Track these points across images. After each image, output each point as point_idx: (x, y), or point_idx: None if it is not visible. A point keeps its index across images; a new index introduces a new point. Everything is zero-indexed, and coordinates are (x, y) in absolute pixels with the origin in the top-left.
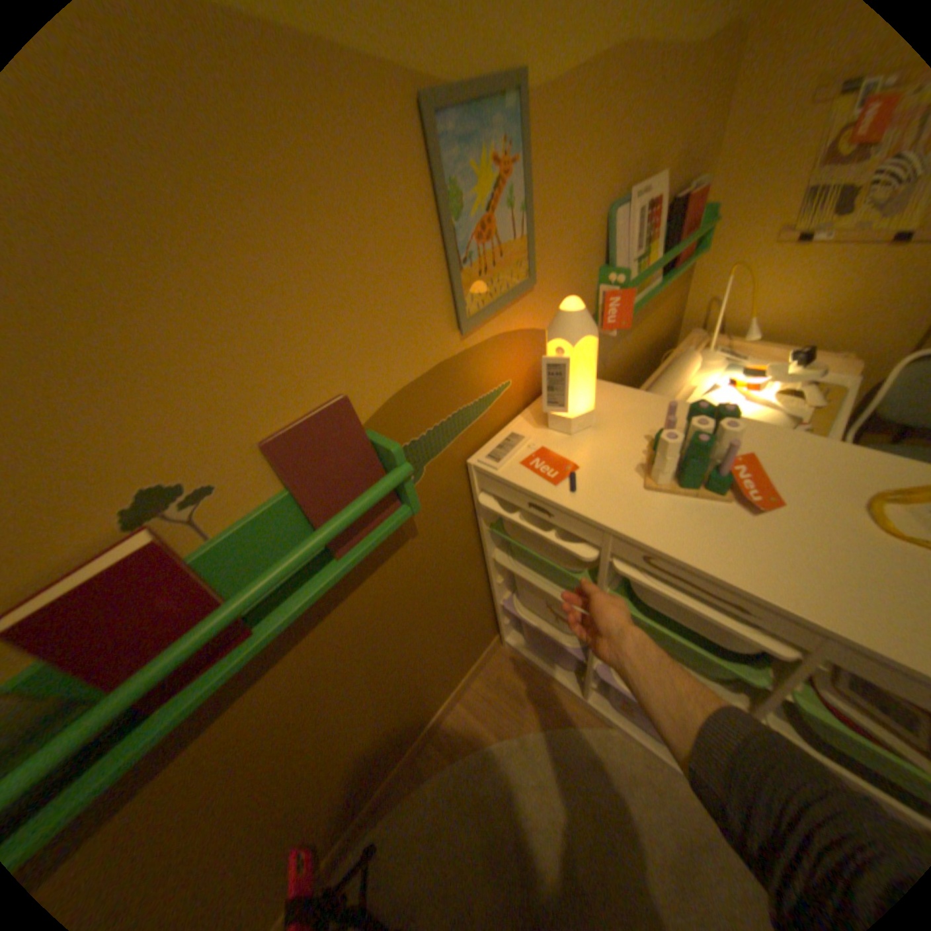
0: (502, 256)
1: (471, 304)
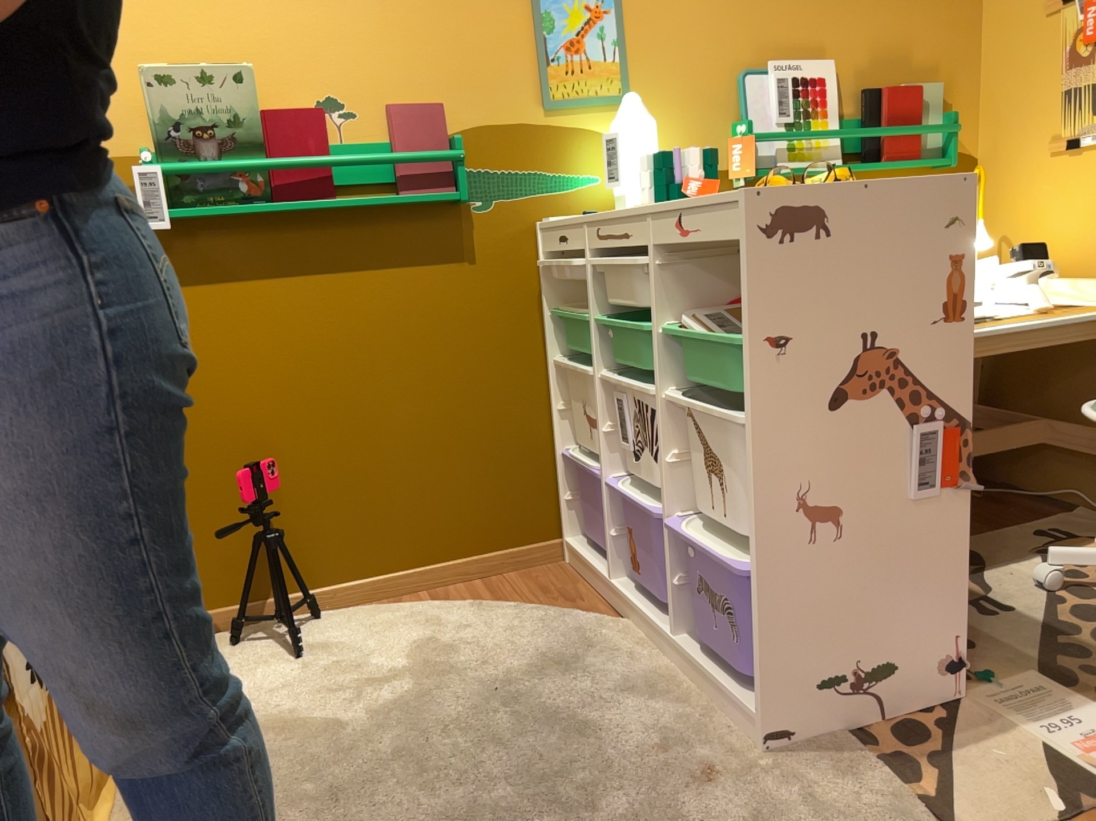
0: (590, 69)
1: (554, 90)
